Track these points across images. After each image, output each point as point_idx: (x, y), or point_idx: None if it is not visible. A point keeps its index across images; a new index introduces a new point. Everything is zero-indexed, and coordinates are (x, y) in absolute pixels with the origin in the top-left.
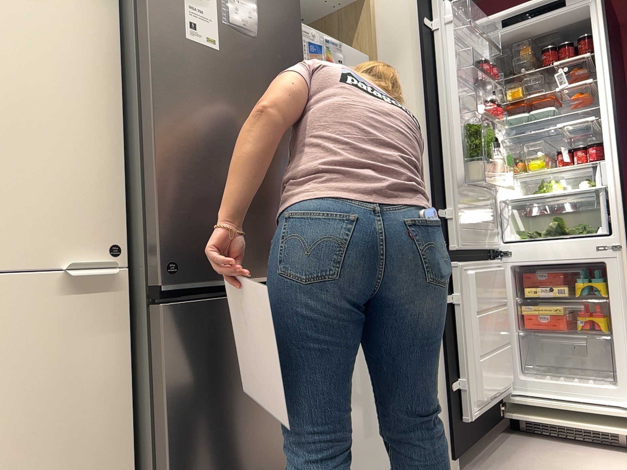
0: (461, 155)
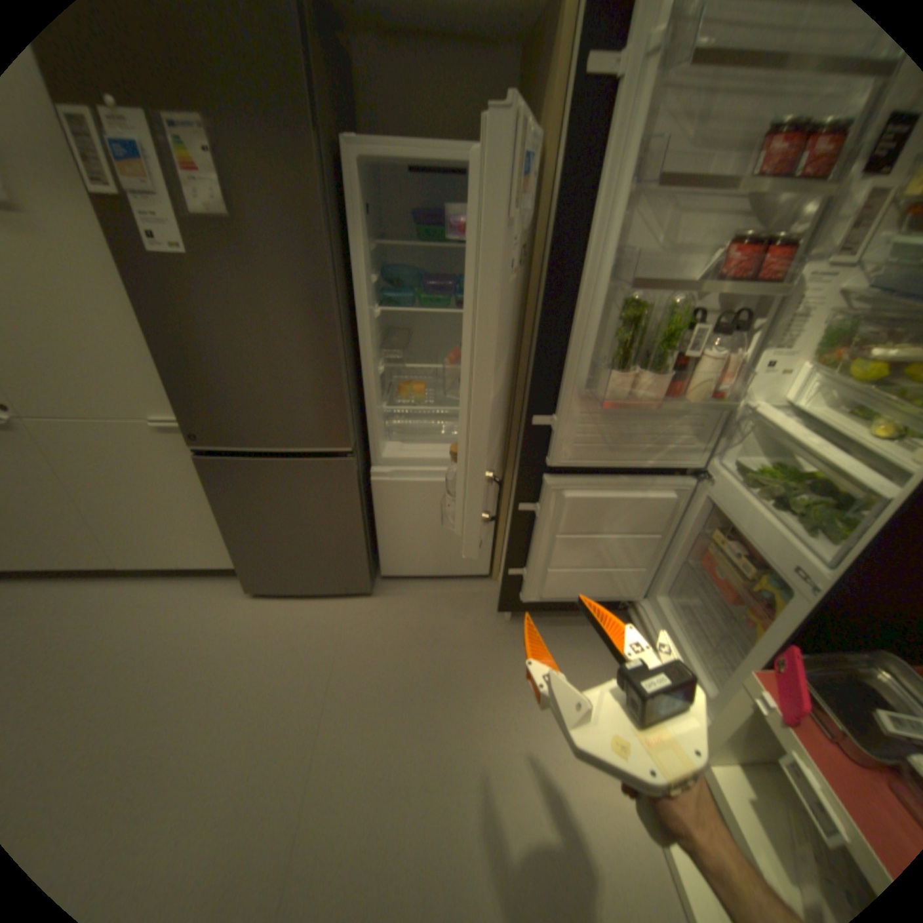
0: (590, 352)
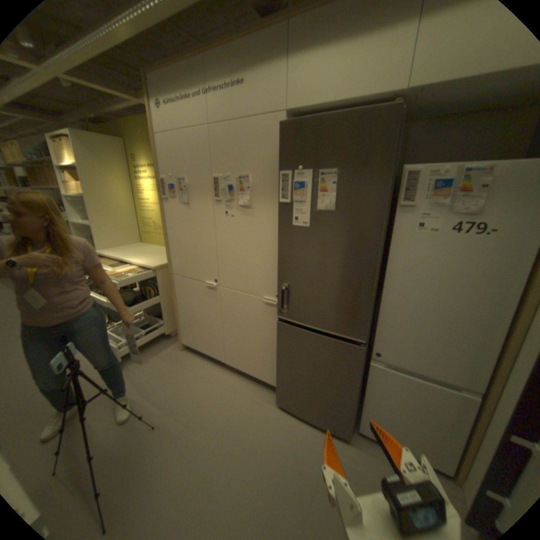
0: None
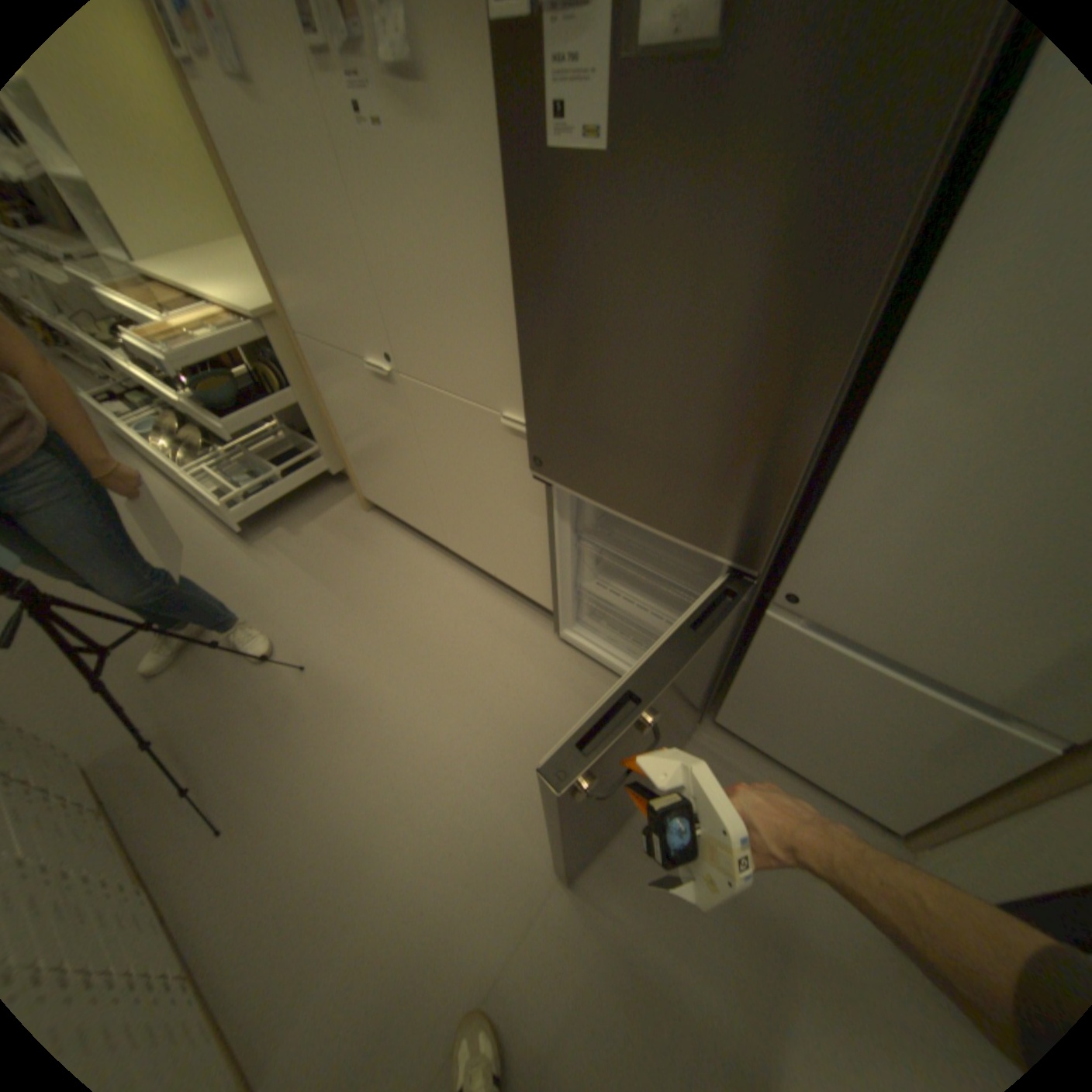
0: None
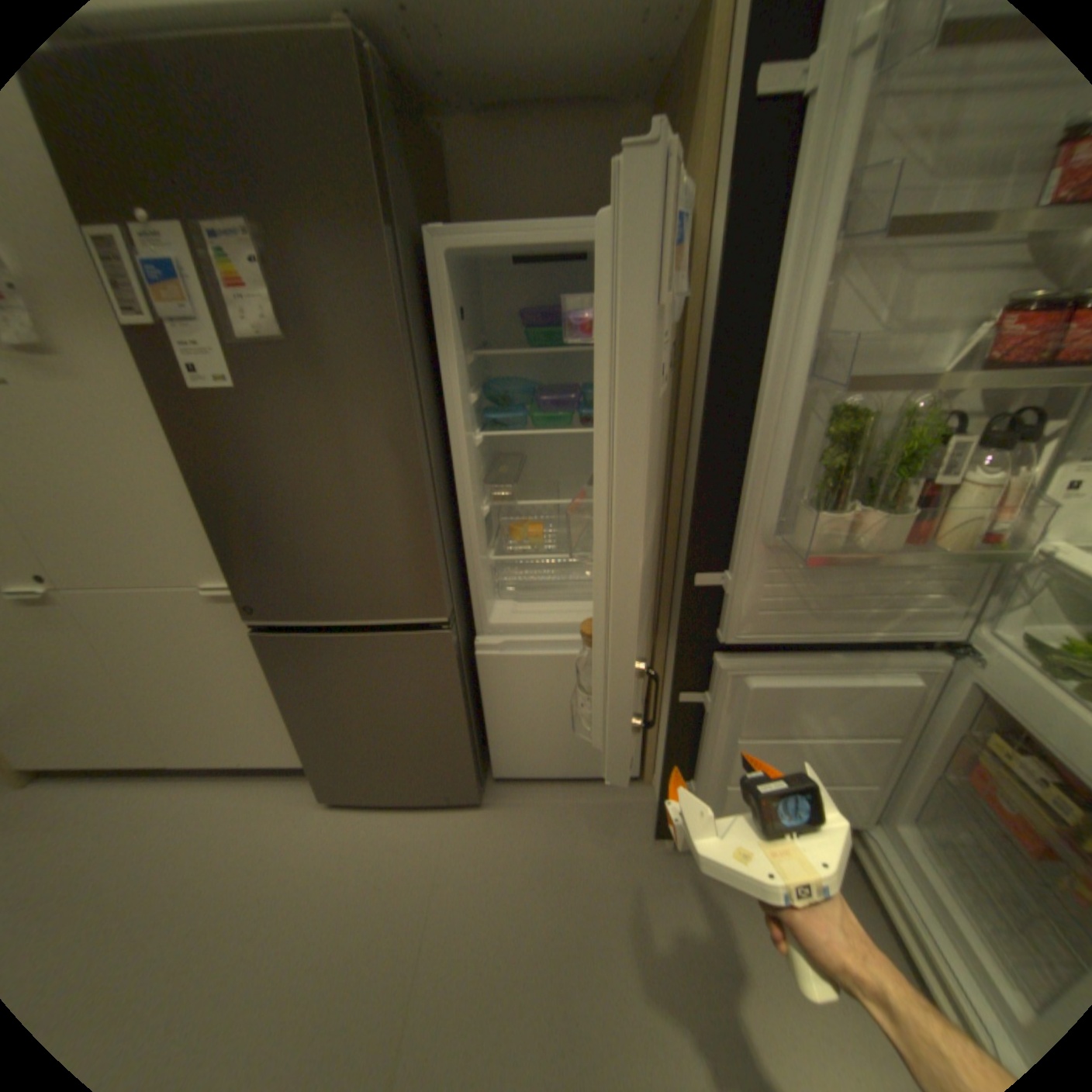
0: (780, 483)
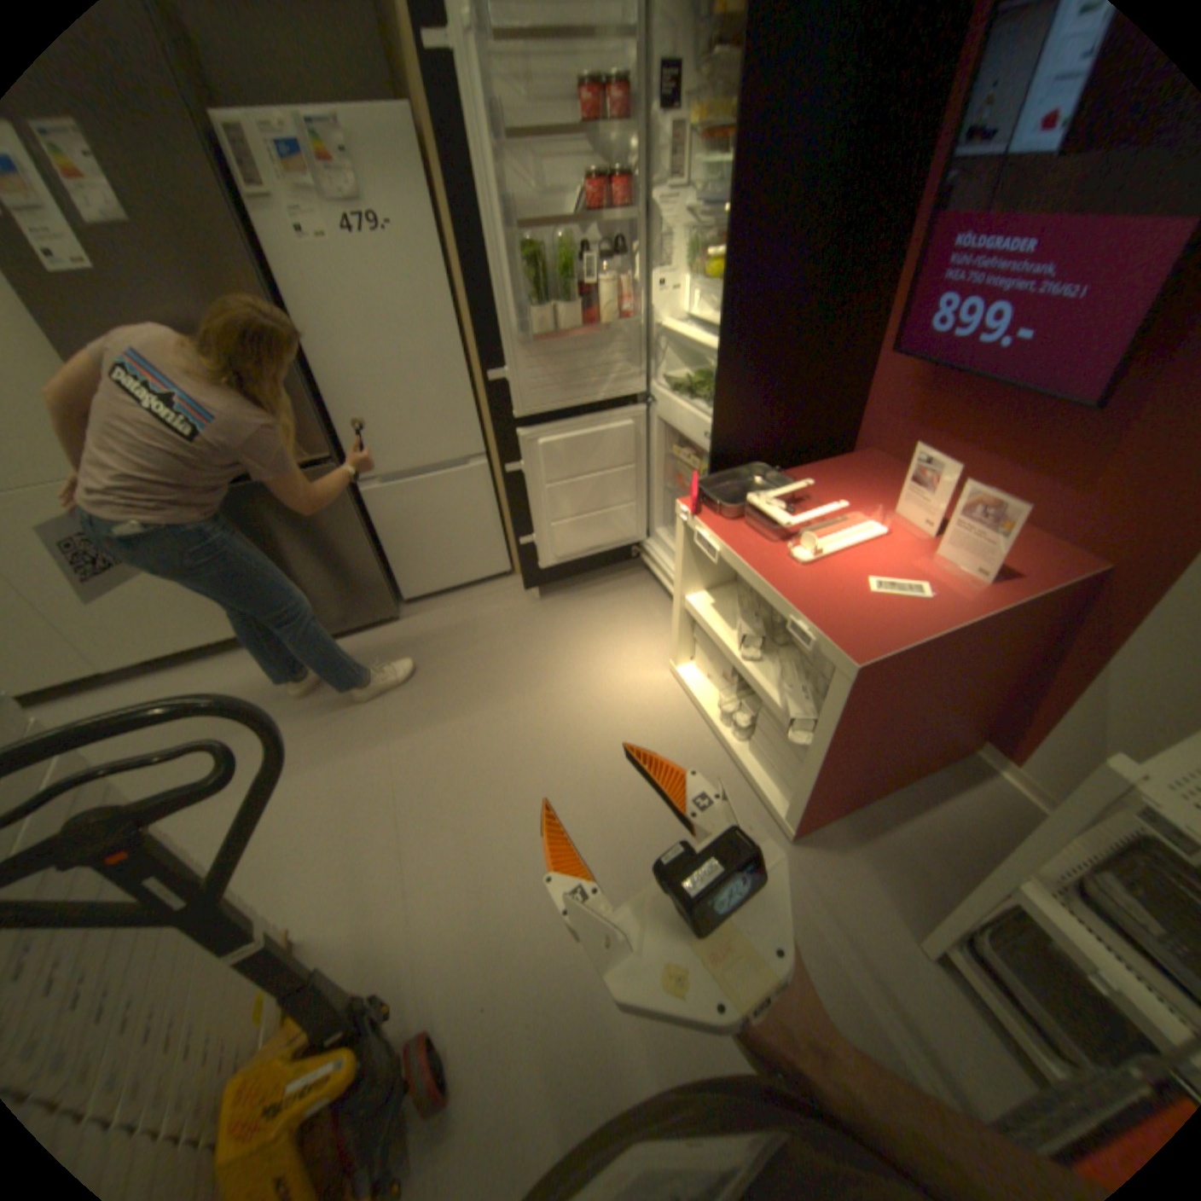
0: (512, 298)
